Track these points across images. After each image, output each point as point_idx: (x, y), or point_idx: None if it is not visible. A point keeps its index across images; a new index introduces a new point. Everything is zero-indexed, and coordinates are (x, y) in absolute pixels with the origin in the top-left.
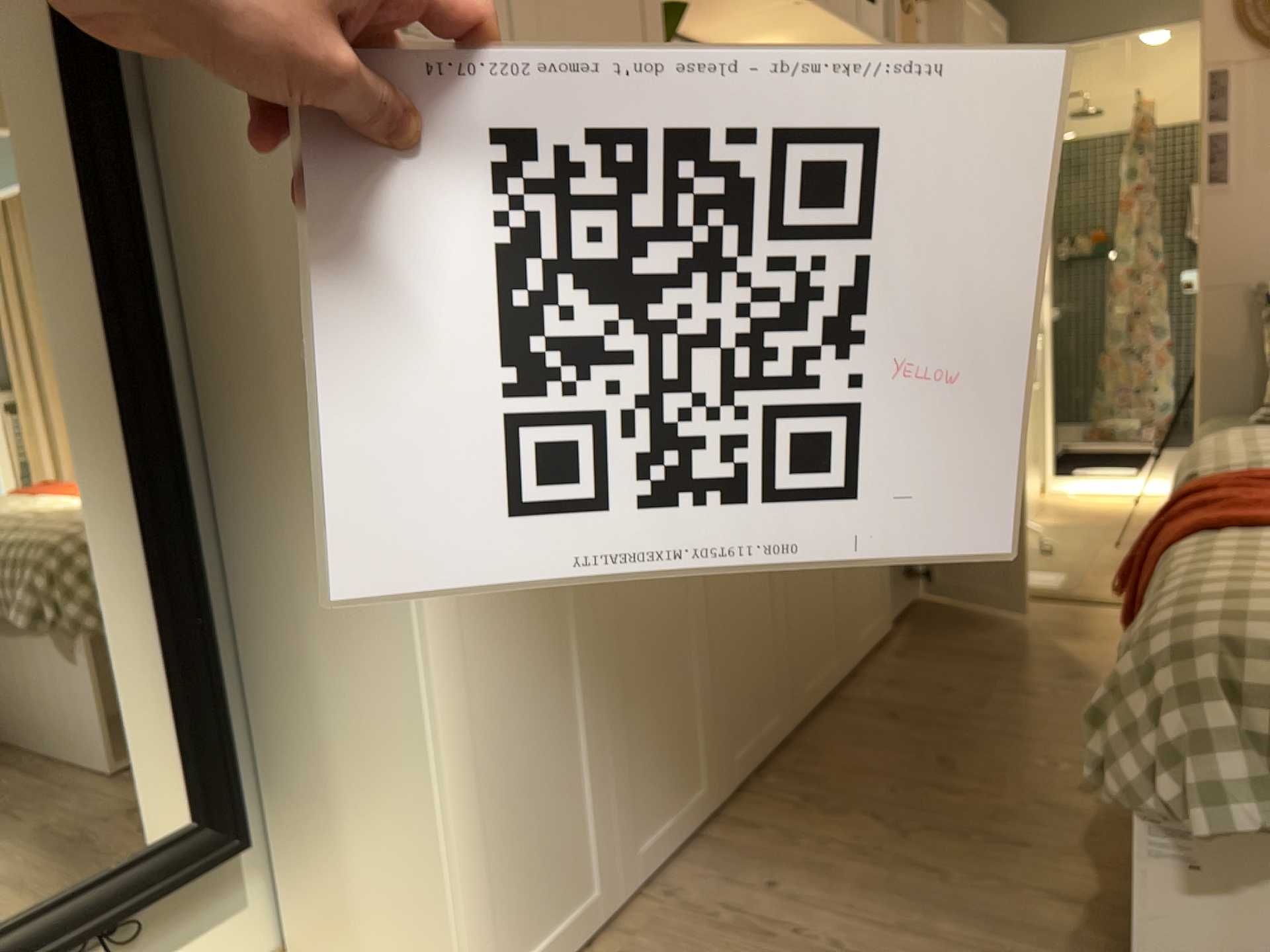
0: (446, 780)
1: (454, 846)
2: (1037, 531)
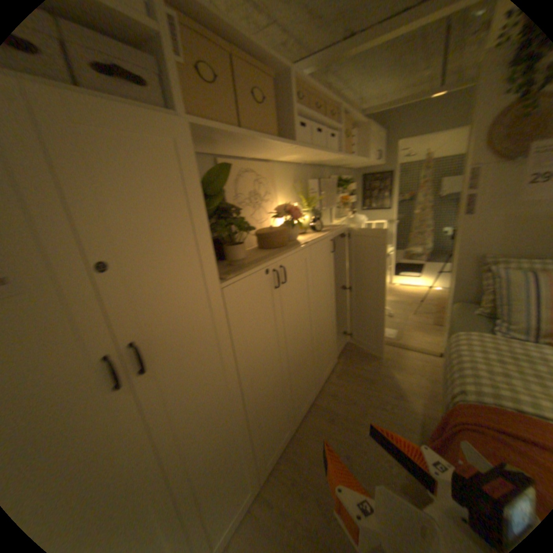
0: None
1: None
2: (387, 310)
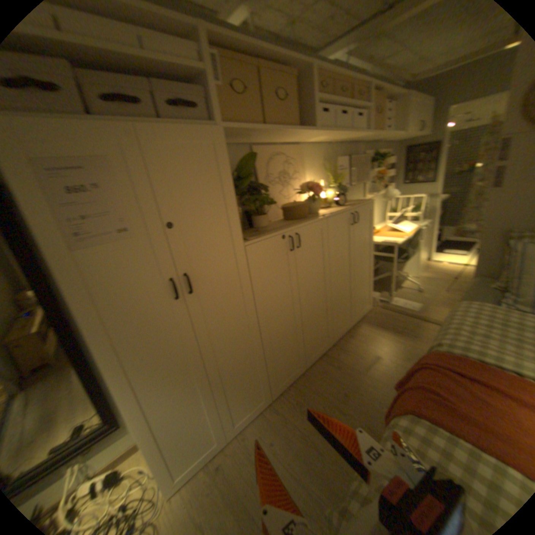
0: (143, 443)
1: (149, 457)
2: (416, 285)
